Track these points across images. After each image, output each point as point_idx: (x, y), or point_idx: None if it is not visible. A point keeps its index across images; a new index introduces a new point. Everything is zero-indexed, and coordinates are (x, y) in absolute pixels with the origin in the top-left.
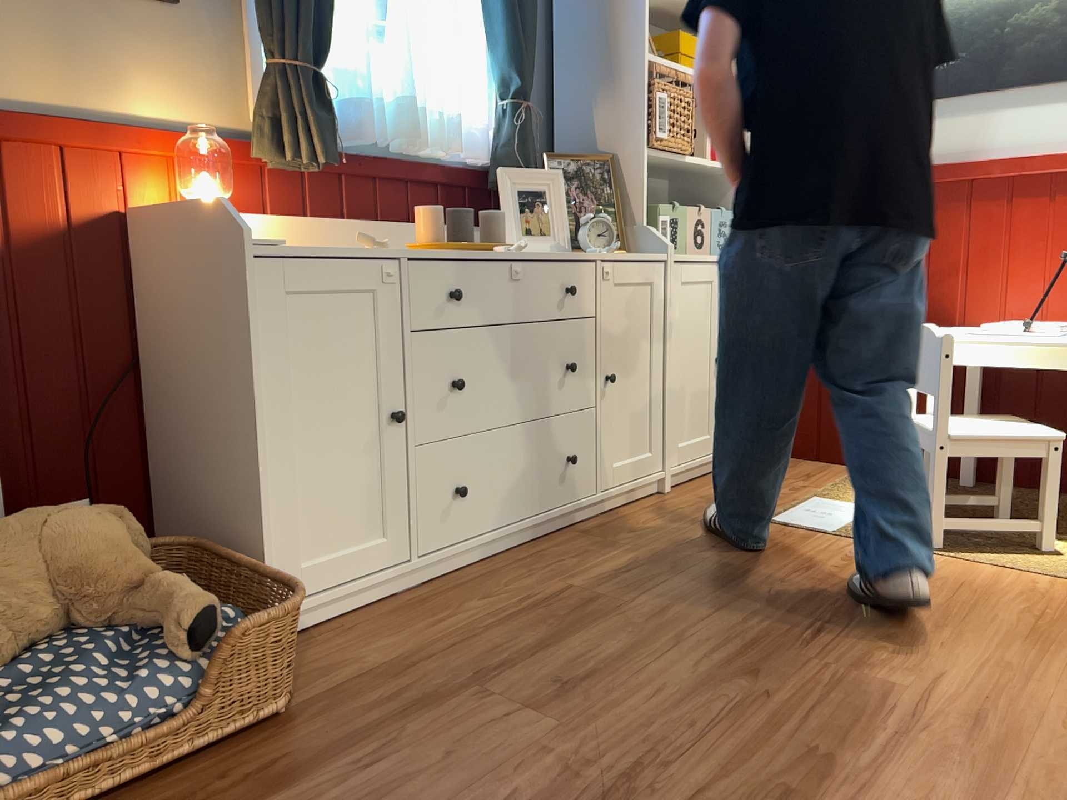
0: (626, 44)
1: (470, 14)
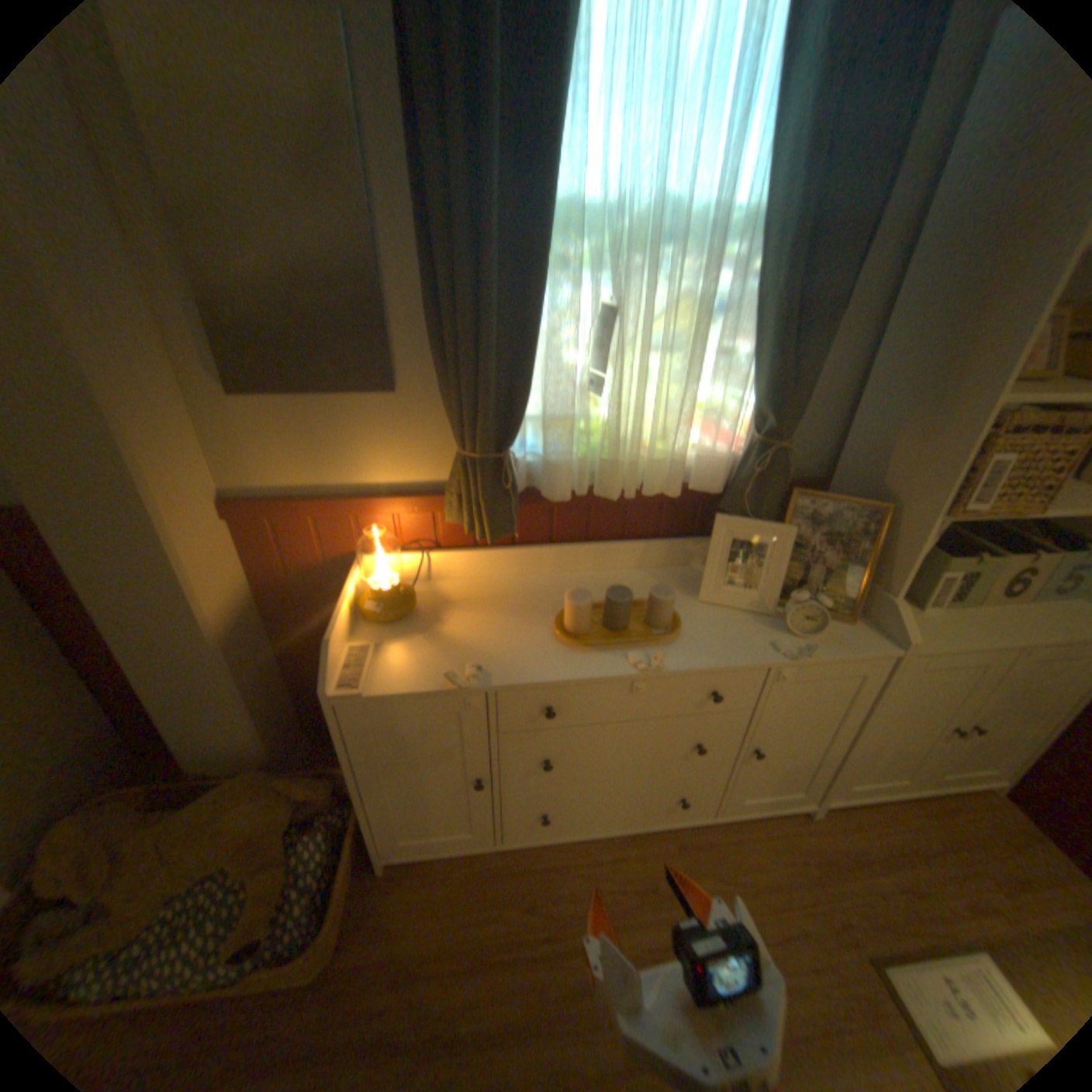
0: (979, 371)
1: (742, 329)
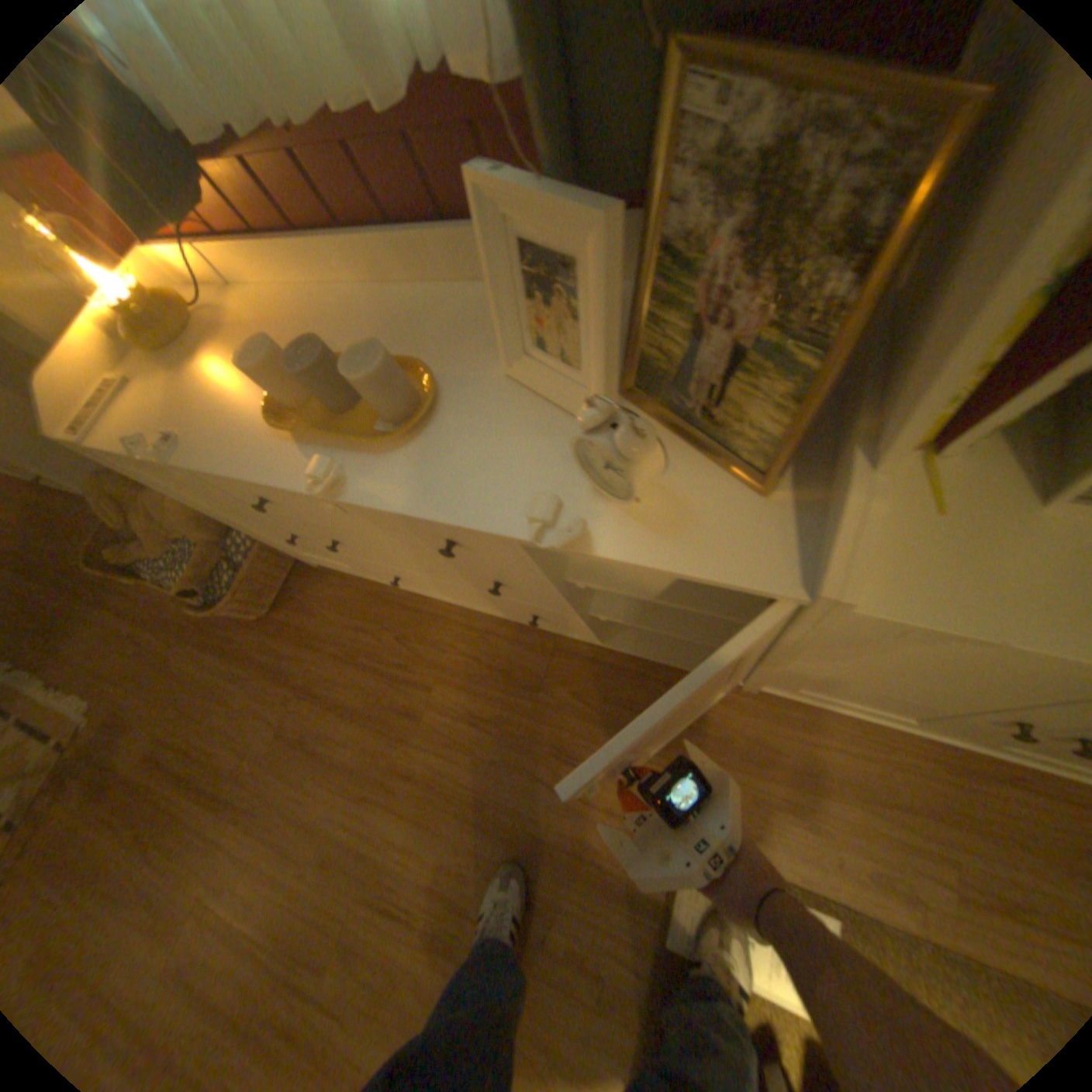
0: None
1: None
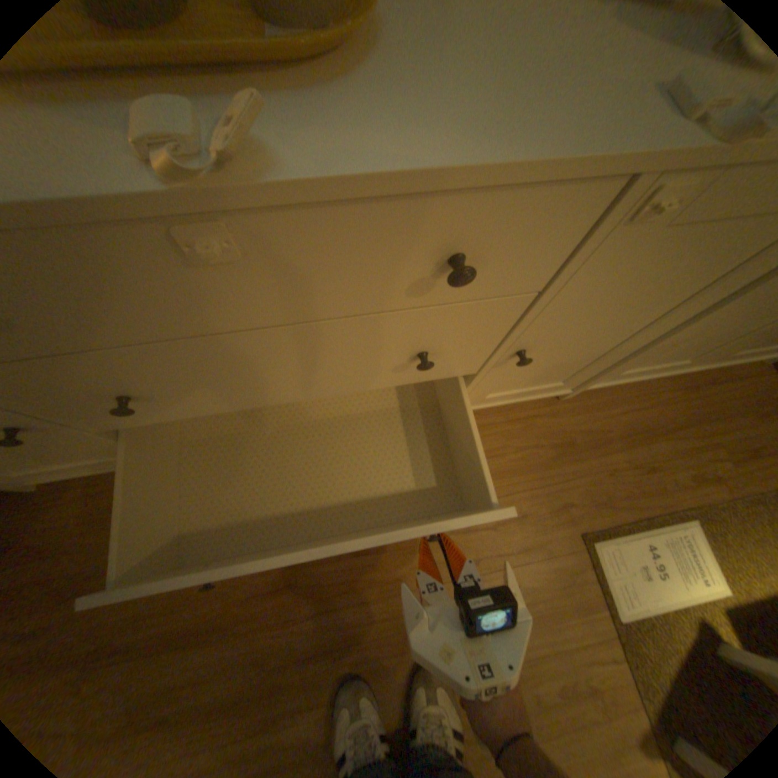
0: None
1: None
